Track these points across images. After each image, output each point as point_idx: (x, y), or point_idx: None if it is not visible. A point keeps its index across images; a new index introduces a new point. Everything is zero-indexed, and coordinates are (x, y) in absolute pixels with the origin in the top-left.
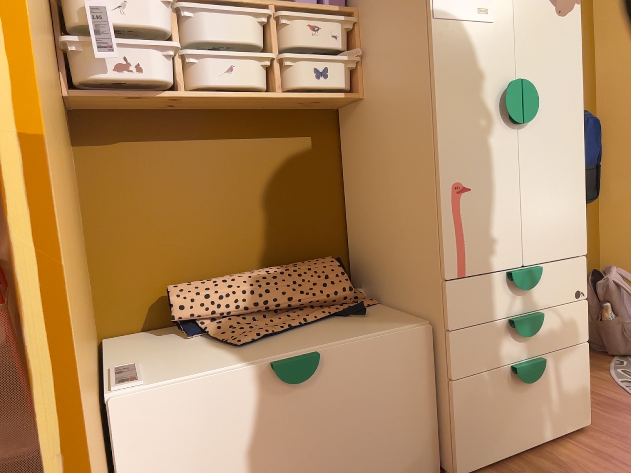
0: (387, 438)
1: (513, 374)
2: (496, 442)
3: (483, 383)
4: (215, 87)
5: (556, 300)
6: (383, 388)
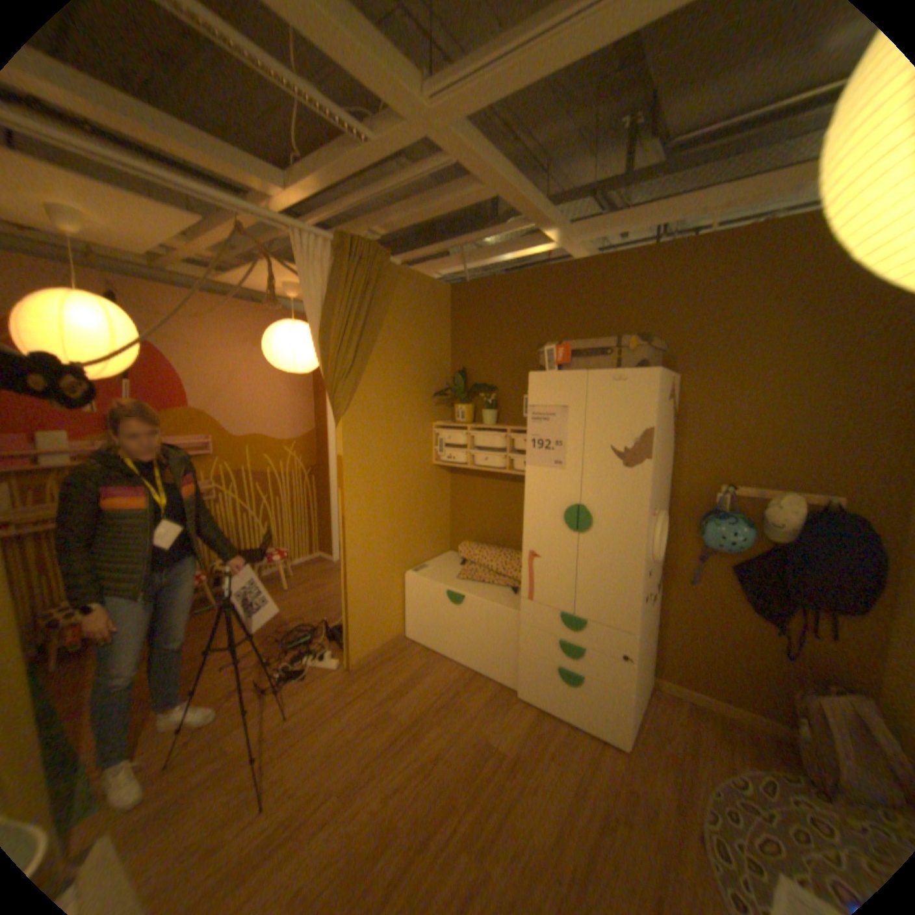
0: (492, 653)
1: (559, 672)
2: (544, 699)
3: (539, 662)
4: (480, 466)
5: (602, 650)
6: (493, 629)
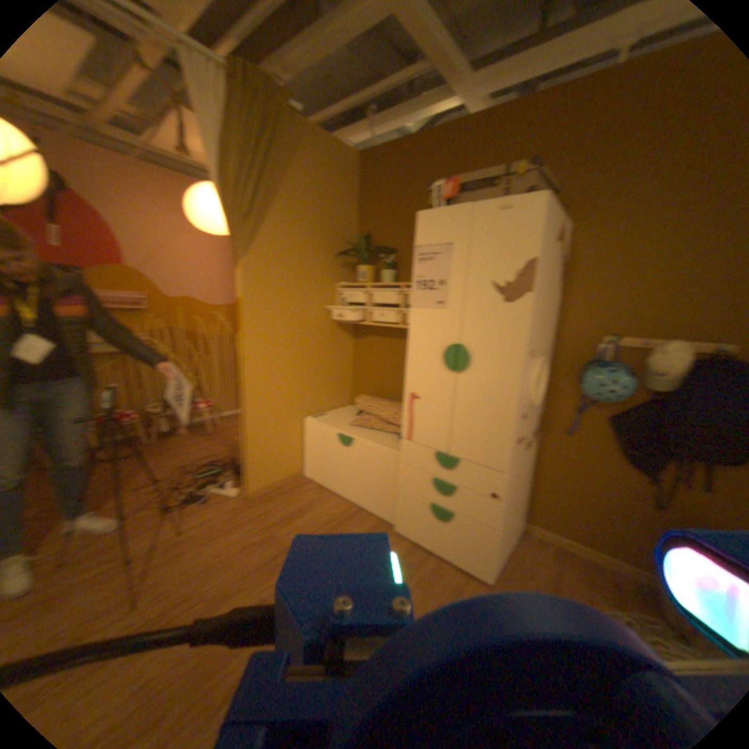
0: (373, 490)
1: (429, 507)
2: (415, 533)
3: (412, 499)
4: (375, 321)
5: (470, 488)
6: (374, 468)
